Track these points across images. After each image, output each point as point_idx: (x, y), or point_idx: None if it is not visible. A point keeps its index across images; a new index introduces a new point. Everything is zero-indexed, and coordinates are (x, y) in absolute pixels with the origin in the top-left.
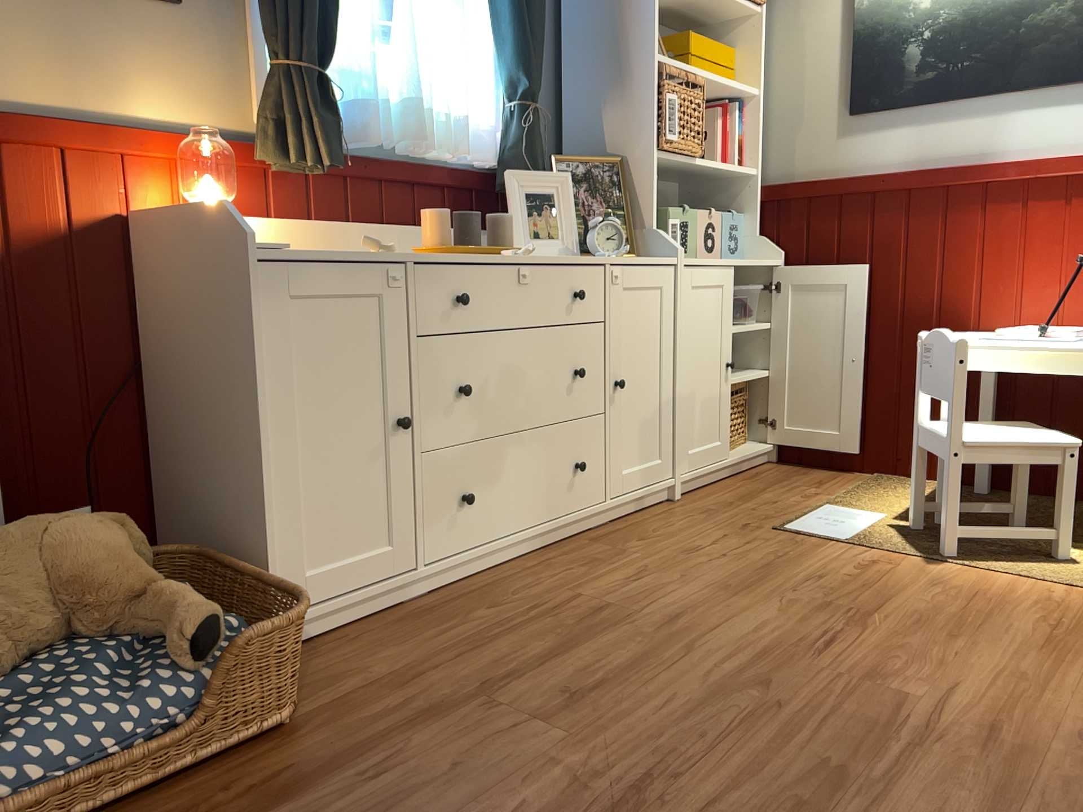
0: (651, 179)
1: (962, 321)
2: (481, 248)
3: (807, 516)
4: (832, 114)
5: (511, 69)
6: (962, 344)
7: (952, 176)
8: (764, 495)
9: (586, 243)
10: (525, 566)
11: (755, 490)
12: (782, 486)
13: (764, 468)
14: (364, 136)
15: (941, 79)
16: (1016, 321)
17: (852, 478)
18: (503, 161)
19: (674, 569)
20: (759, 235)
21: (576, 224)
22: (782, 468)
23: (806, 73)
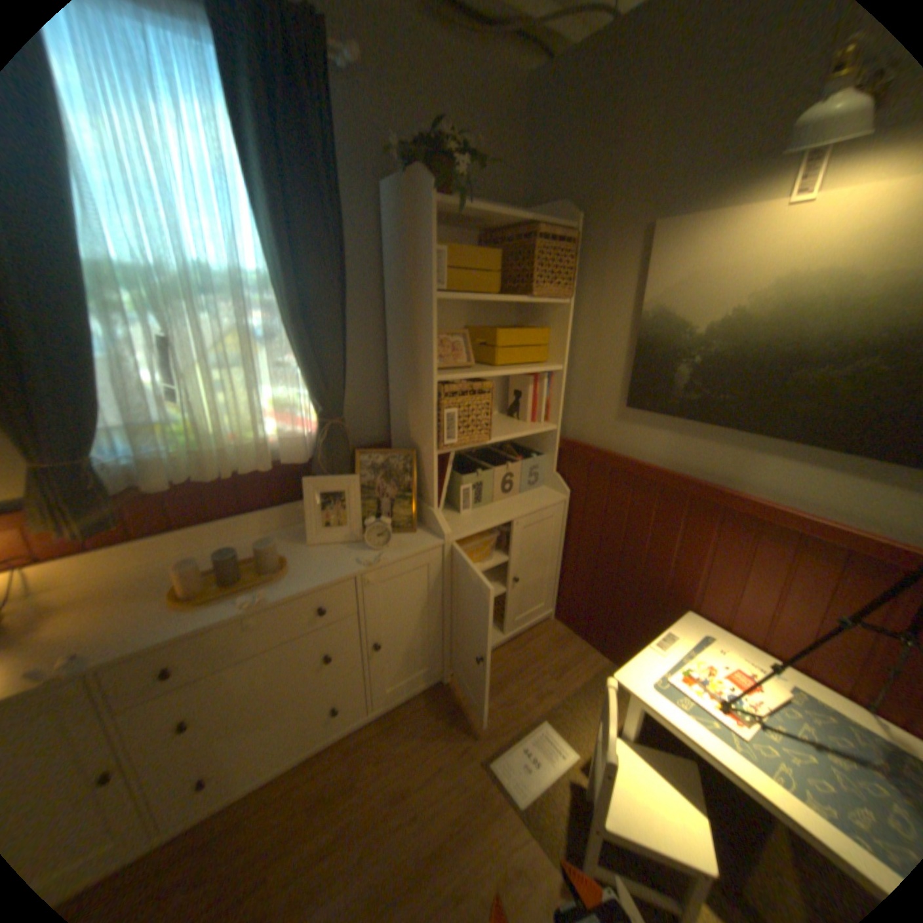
0: (432, 473)
1: (689, 601)
2: (220, 598)
3: (519, 746)
4: (615, 400)
5: (309, 395)
6: (613, 767)
7: (699, 491)
8: (510, 690)
9: (365, 534)
10: (270, 799)
11: (510, 676)
12: (533, 672)
13: (537, 634)
14: (148, 489)
15: (705, 404)
16: (731, 624)
17: (592, 667)
18: (314, 459)
19: (363, 840)
20: (555, 473)
21: (359, 519)
22: (551, 635)
23: (600, 360)
